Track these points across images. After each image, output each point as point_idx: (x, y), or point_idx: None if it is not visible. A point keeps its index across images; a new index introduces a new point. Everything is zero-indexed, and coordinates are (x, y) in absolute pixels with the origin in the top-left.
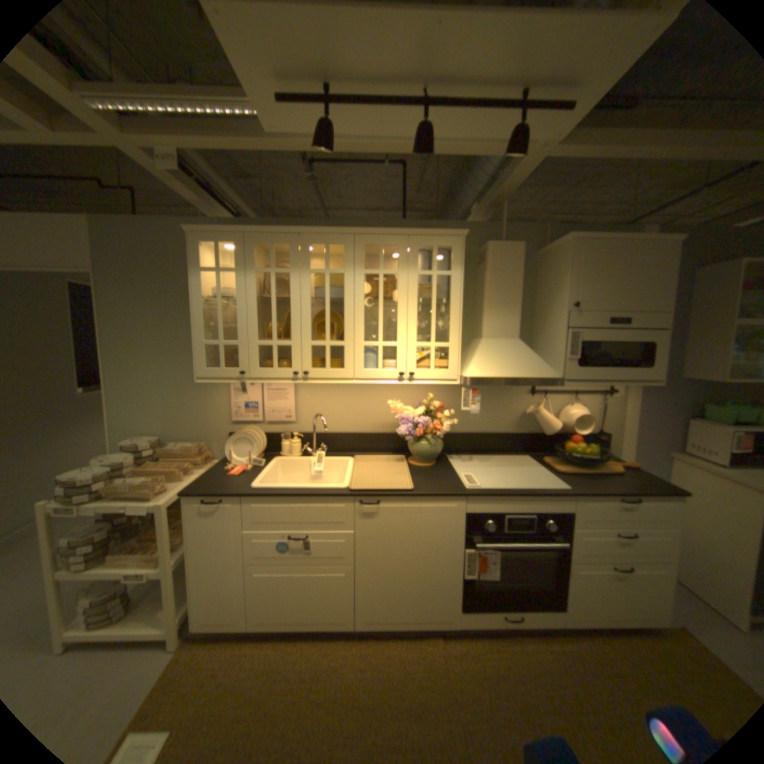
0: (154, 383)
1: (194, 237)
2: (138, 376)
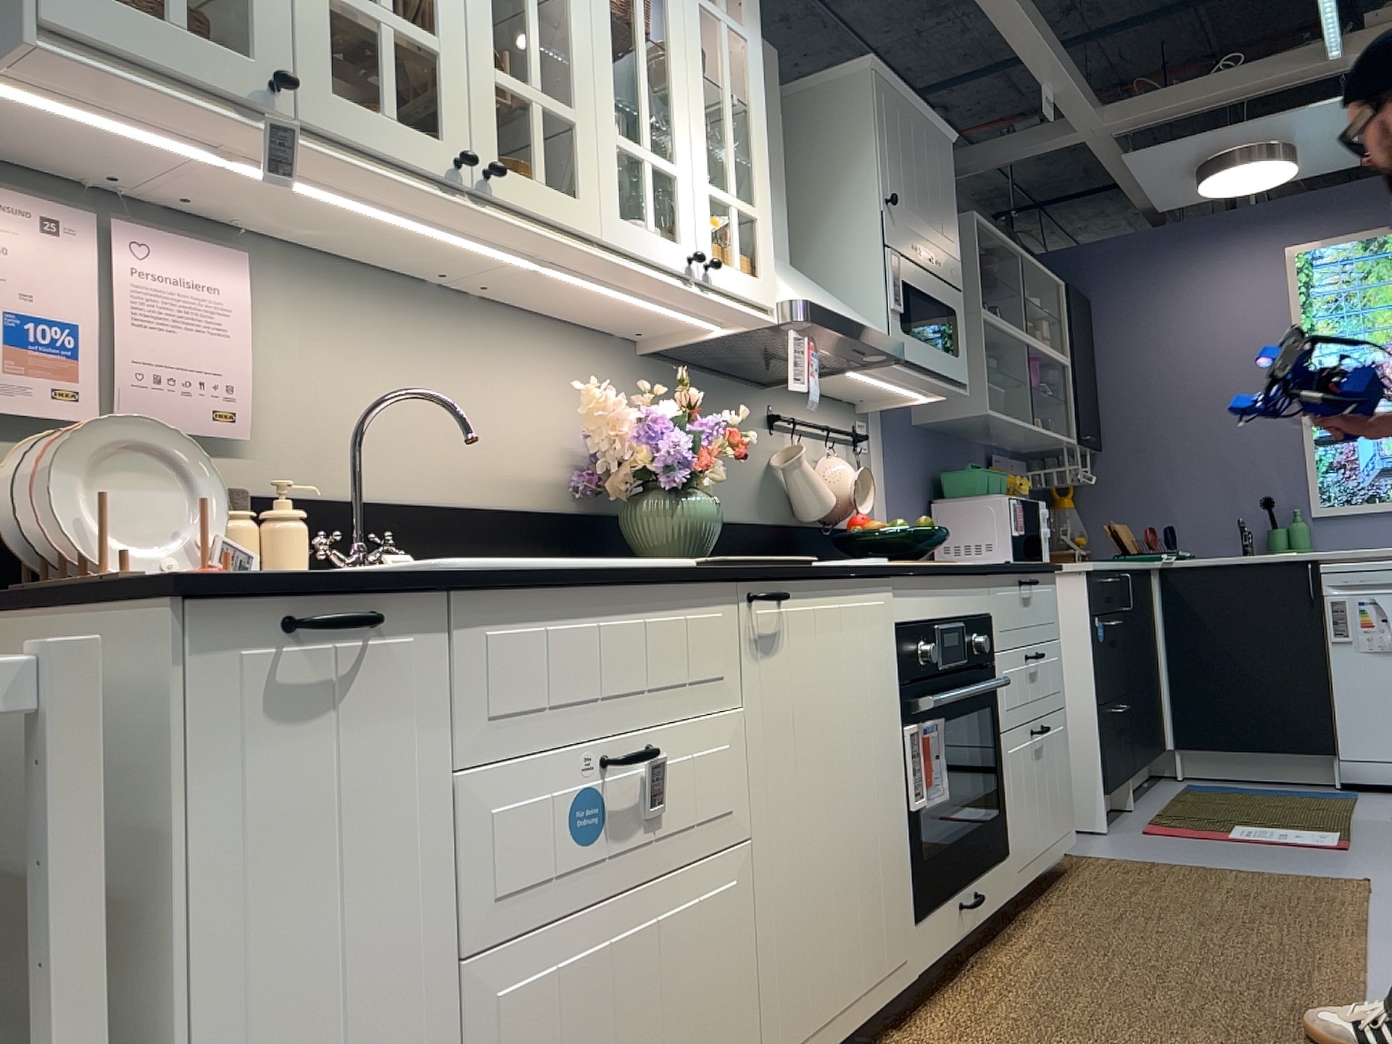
0: None
1: None
2: None
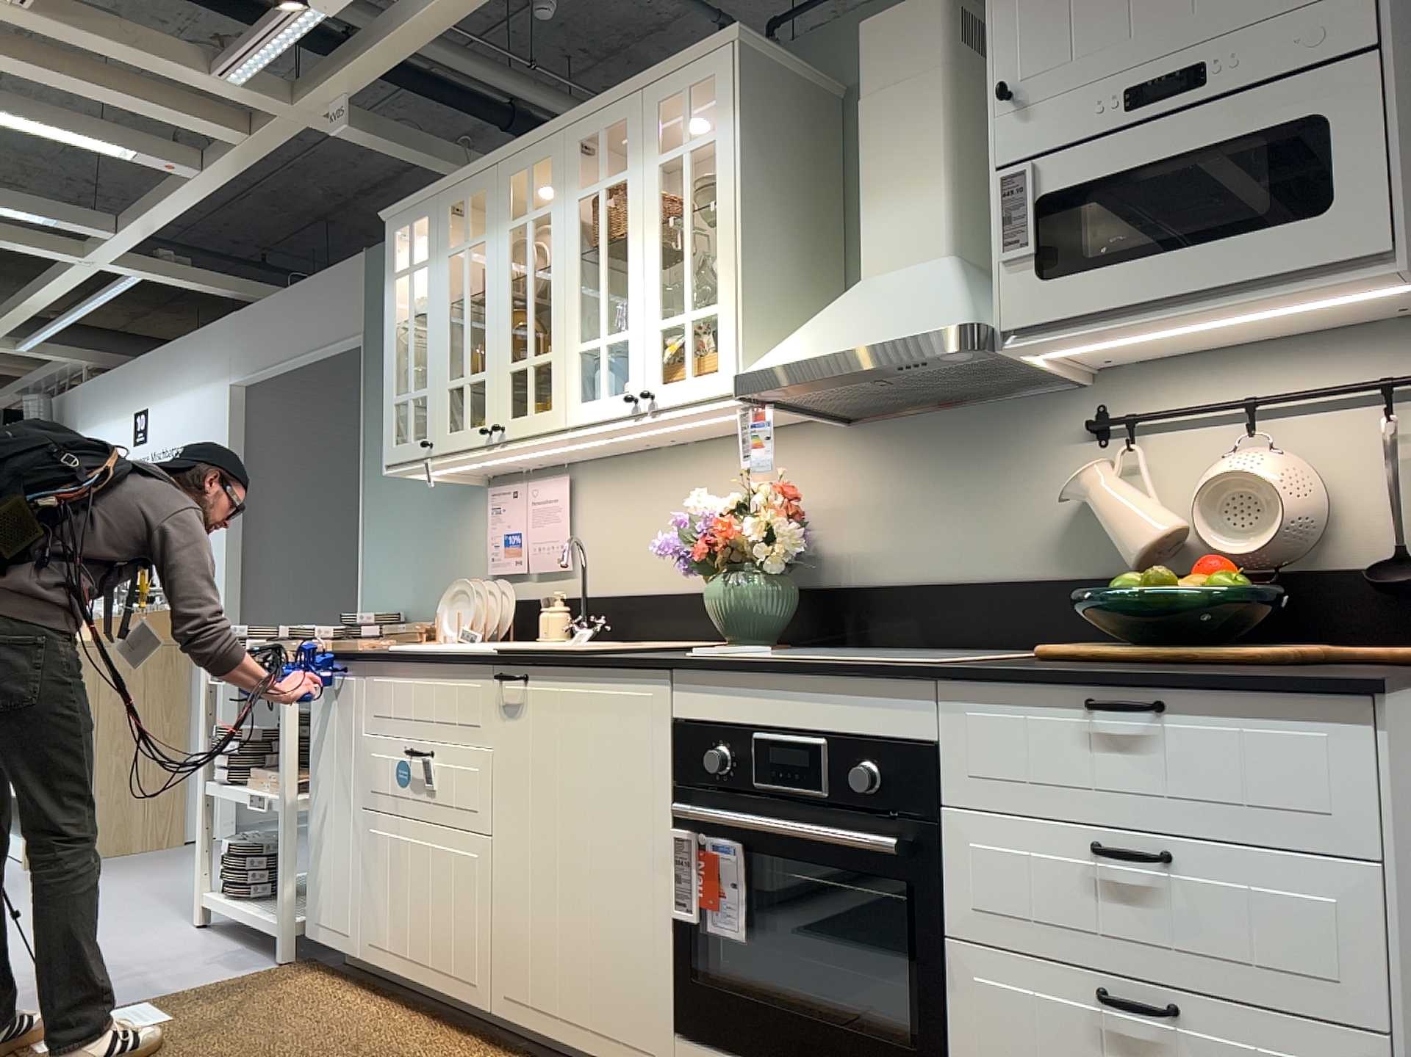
0: (409, 509)
1: (392, 225)
2: (394, 498)
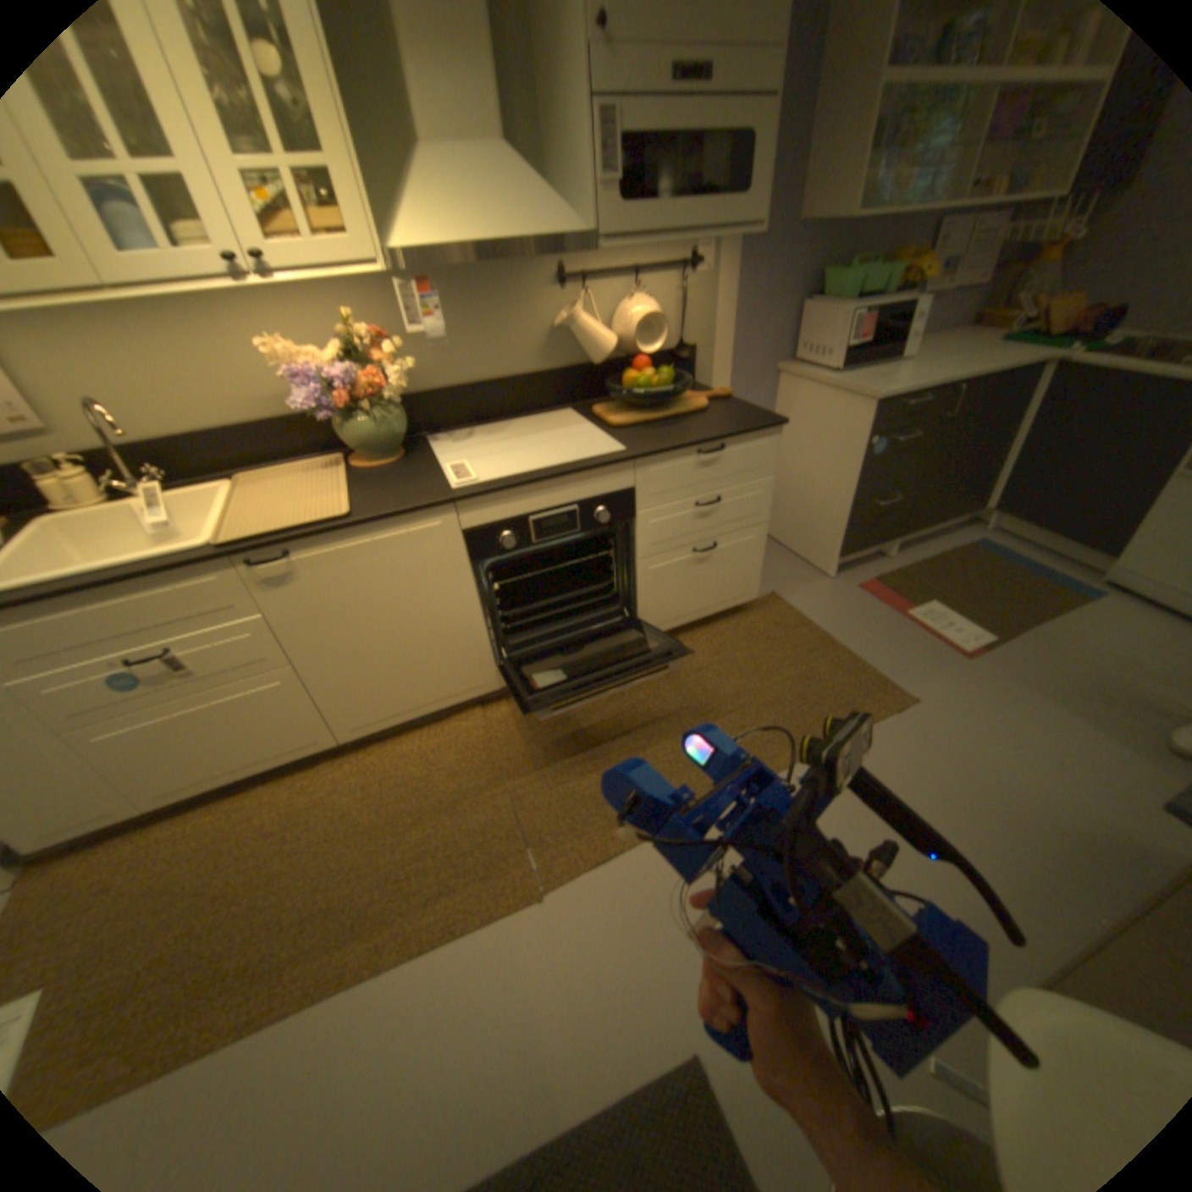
0: None
1: None
2: None
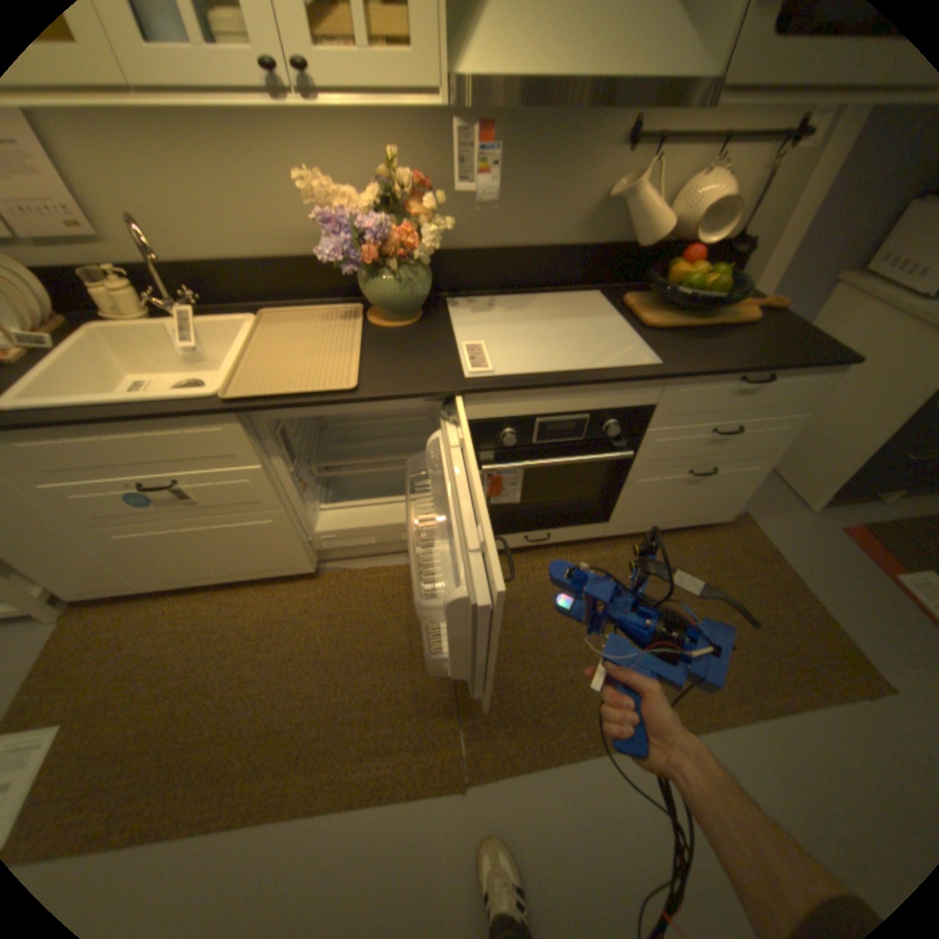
0: None
1: None
2: None
